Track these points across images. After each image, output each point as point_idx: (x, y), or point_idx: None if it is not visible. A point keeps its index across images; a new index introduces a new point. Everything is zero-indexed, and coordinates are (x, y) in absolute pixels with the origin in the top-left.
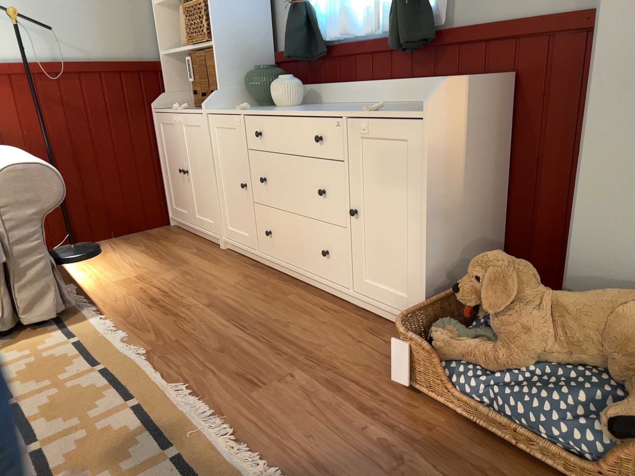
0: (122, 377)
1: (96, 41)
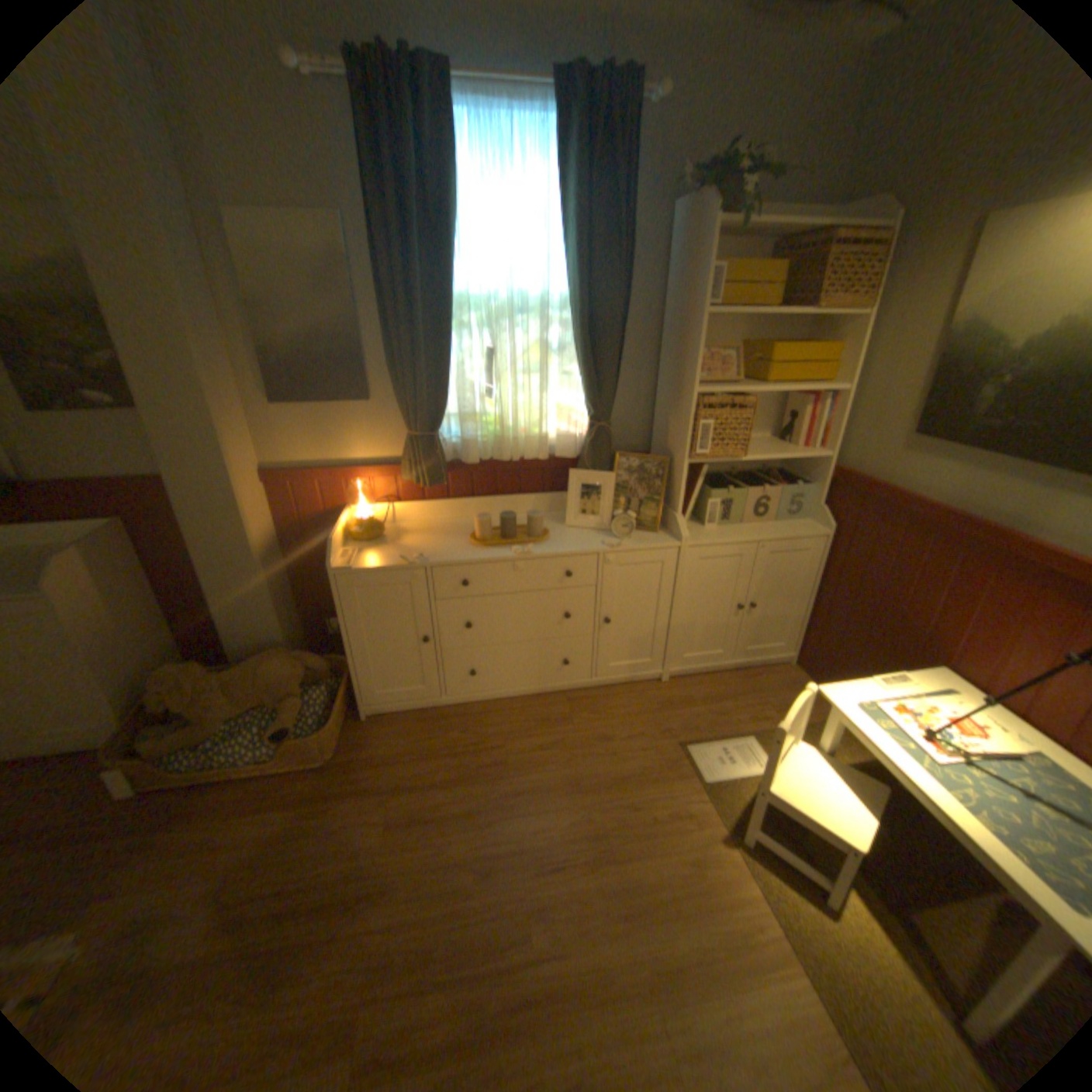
0: None
1: None
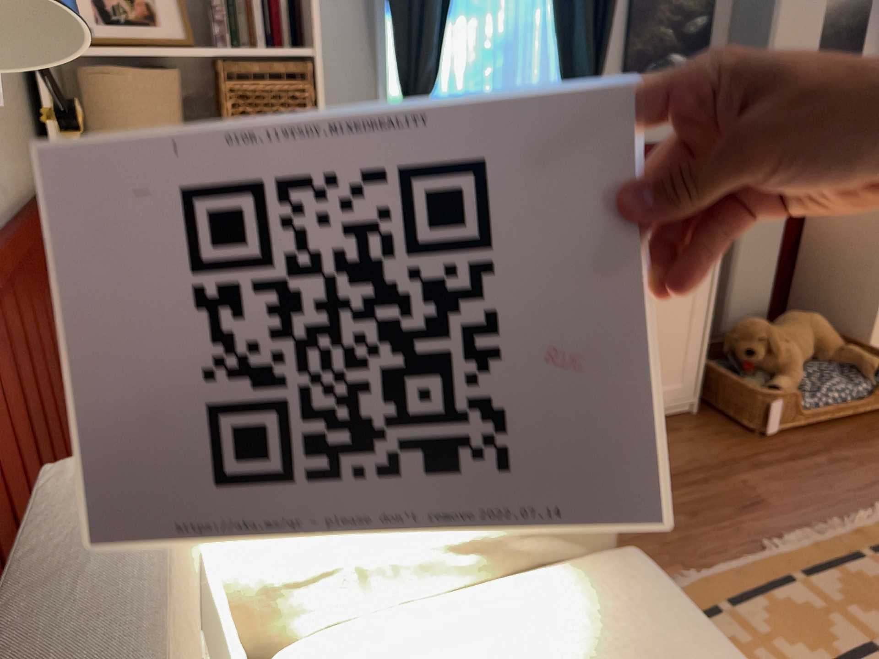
0: (749, 587)
1: (1, 153)
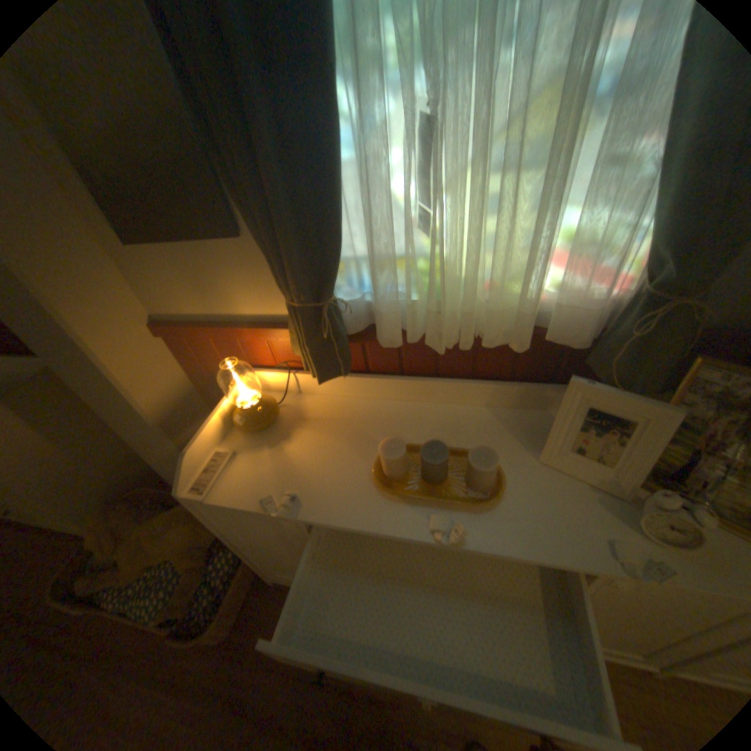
0: None
1: None
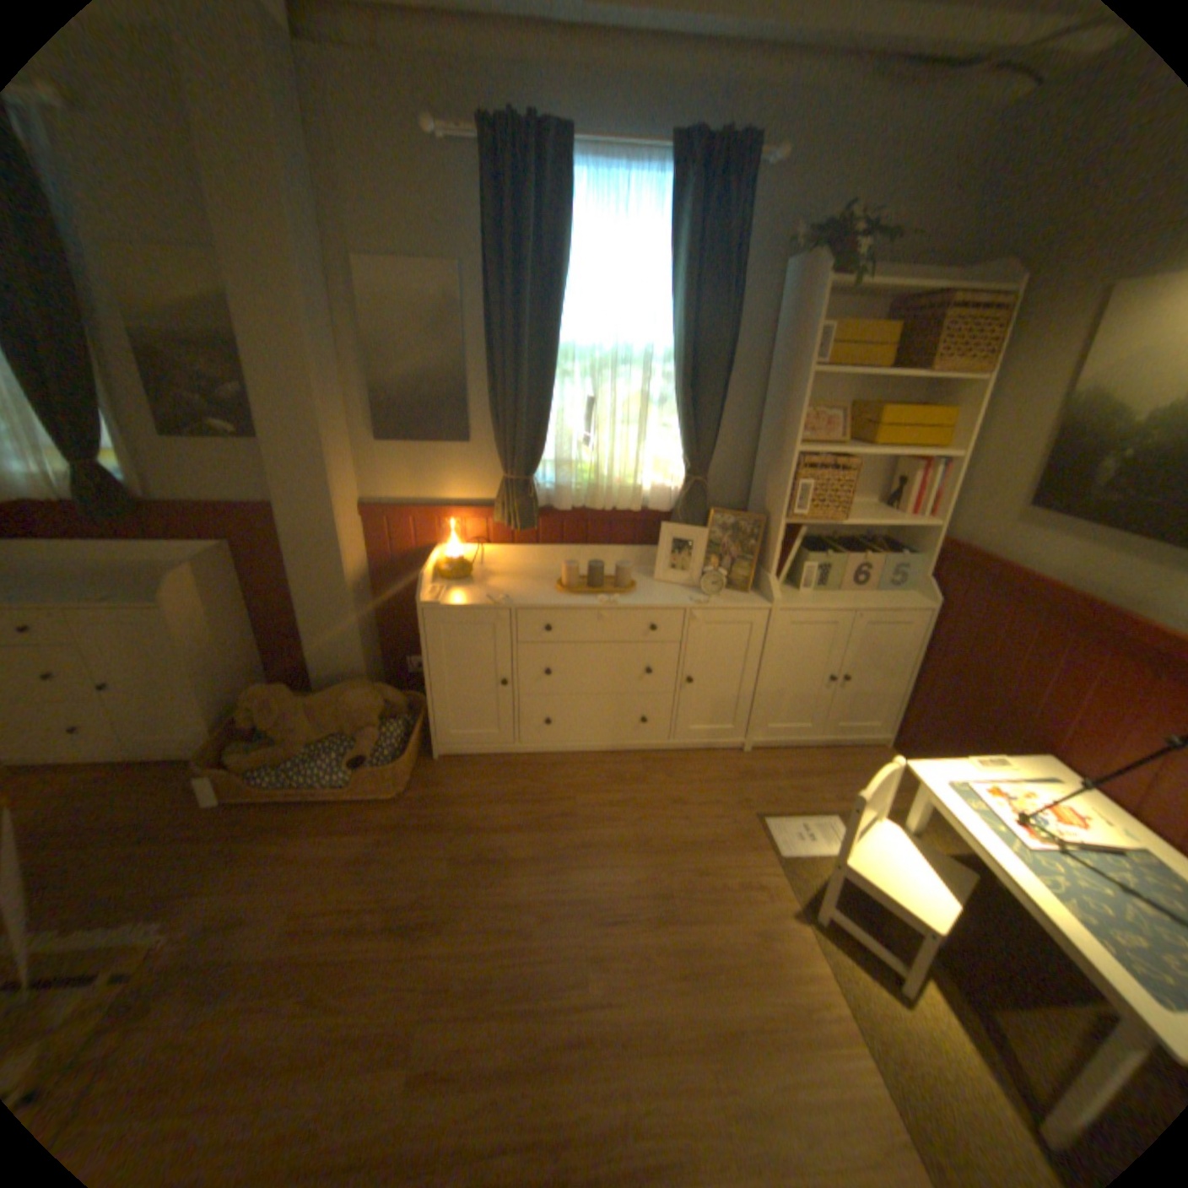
0: None
1: None
